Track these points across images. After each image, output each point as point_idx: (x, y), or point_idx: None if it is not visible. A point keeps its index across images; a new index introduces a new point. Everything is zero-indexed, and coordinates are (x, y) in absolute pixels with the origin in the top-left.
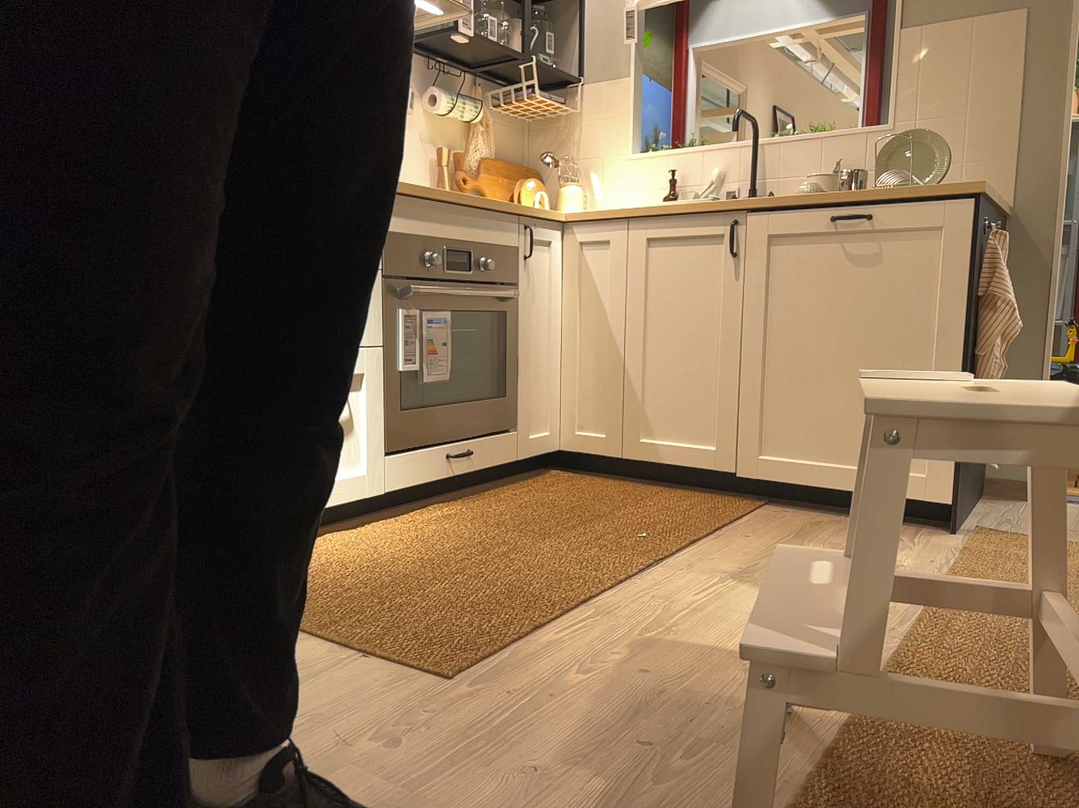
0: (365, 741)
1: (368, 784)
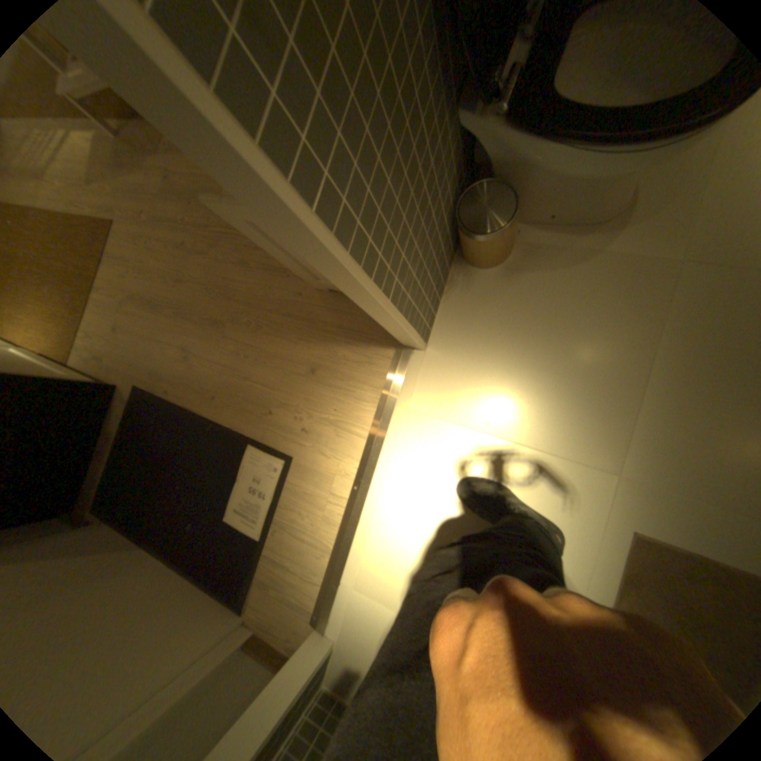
0: (140, 218)
1: (154, 205)
